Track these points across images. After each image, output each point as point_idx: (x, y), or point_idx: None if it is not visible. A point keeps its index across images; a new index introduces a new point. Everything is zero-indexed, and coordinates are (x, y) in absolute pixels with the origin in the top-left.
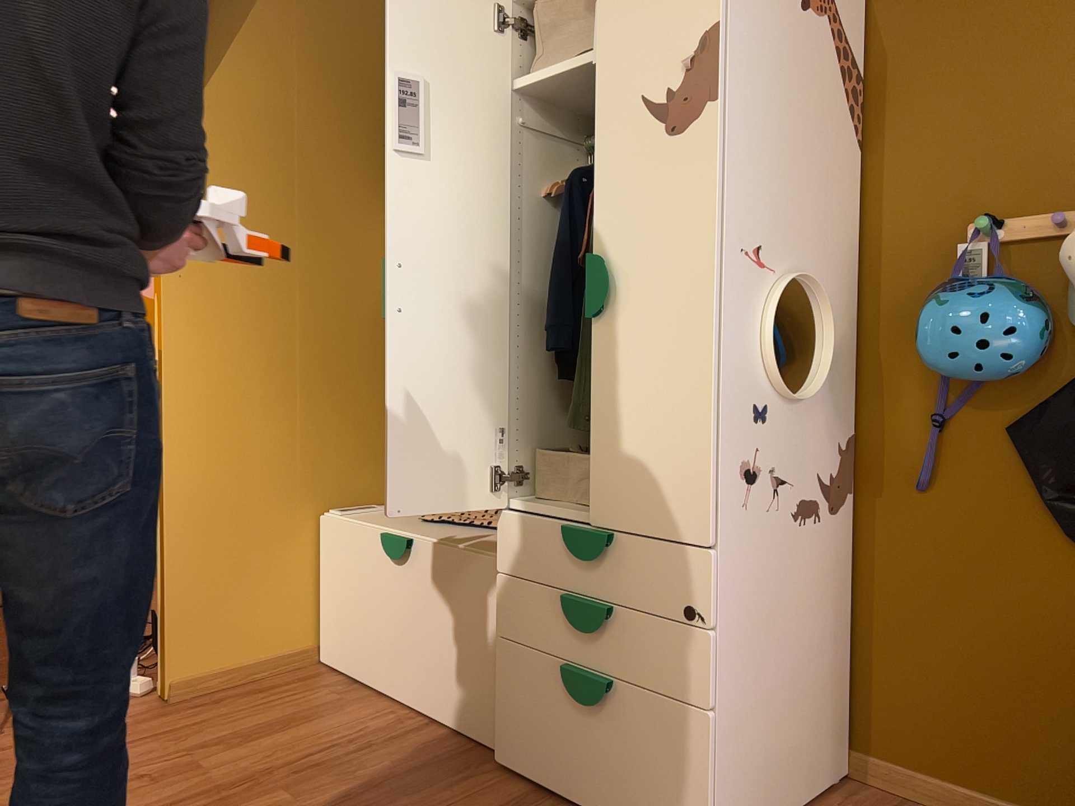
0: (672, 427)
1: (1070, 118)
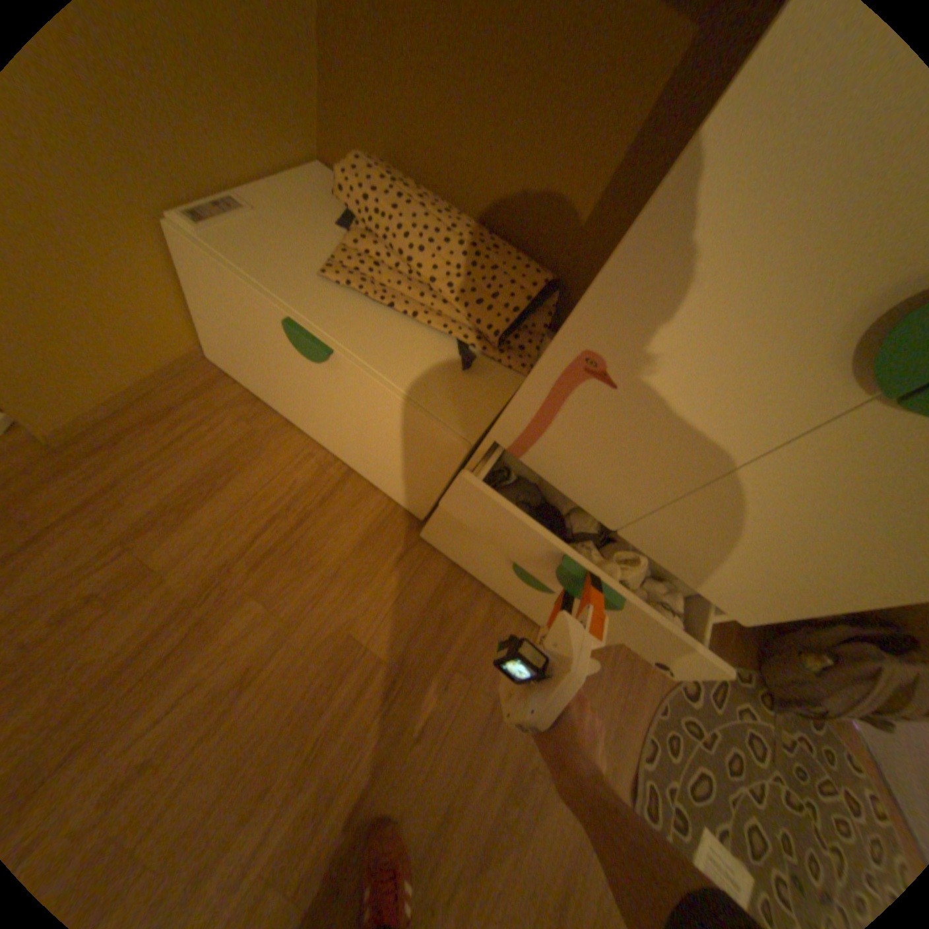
0: (829, 571)
1: None
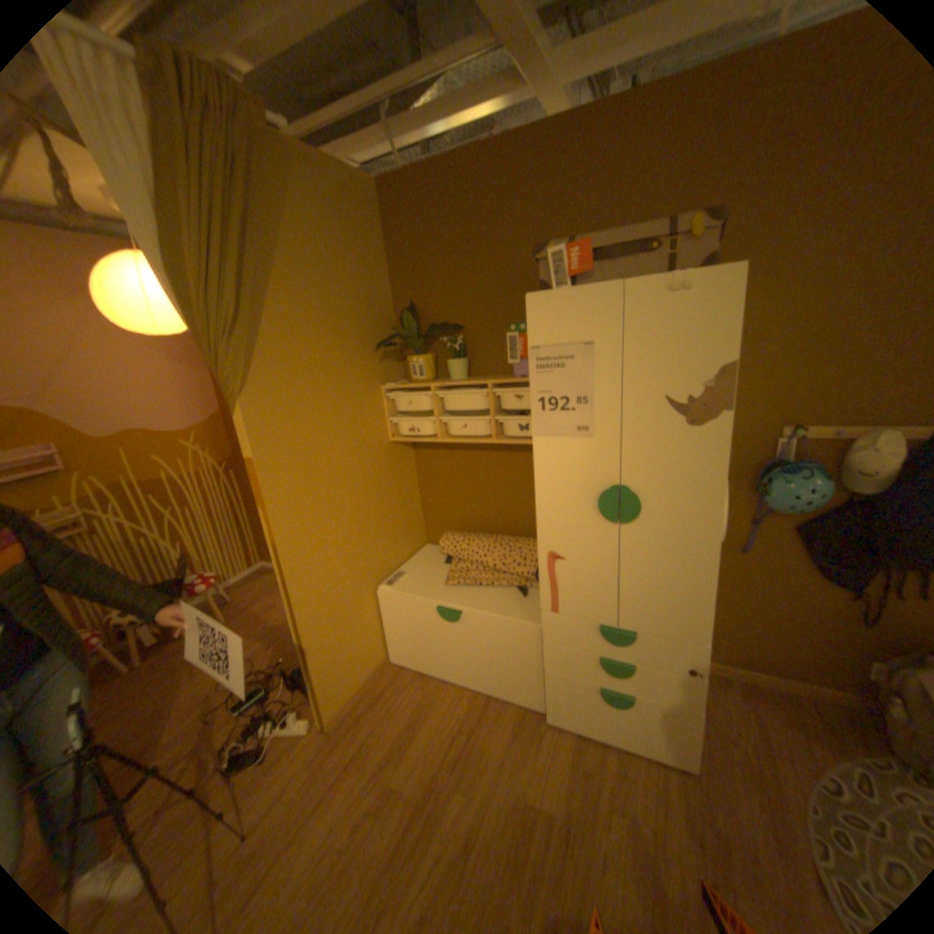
0: (684, 588)
1: (852, 376)
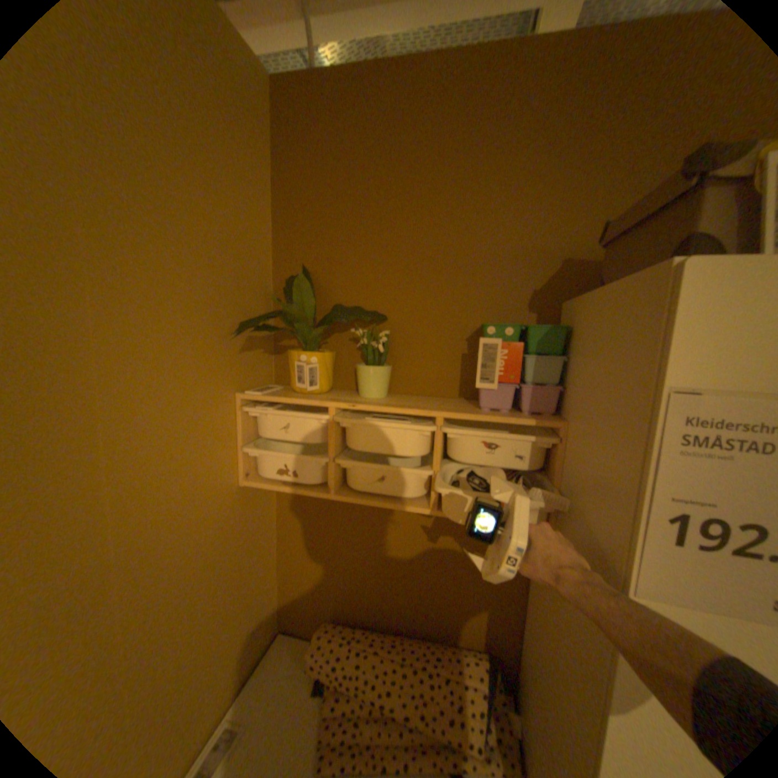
0: None
1: None
